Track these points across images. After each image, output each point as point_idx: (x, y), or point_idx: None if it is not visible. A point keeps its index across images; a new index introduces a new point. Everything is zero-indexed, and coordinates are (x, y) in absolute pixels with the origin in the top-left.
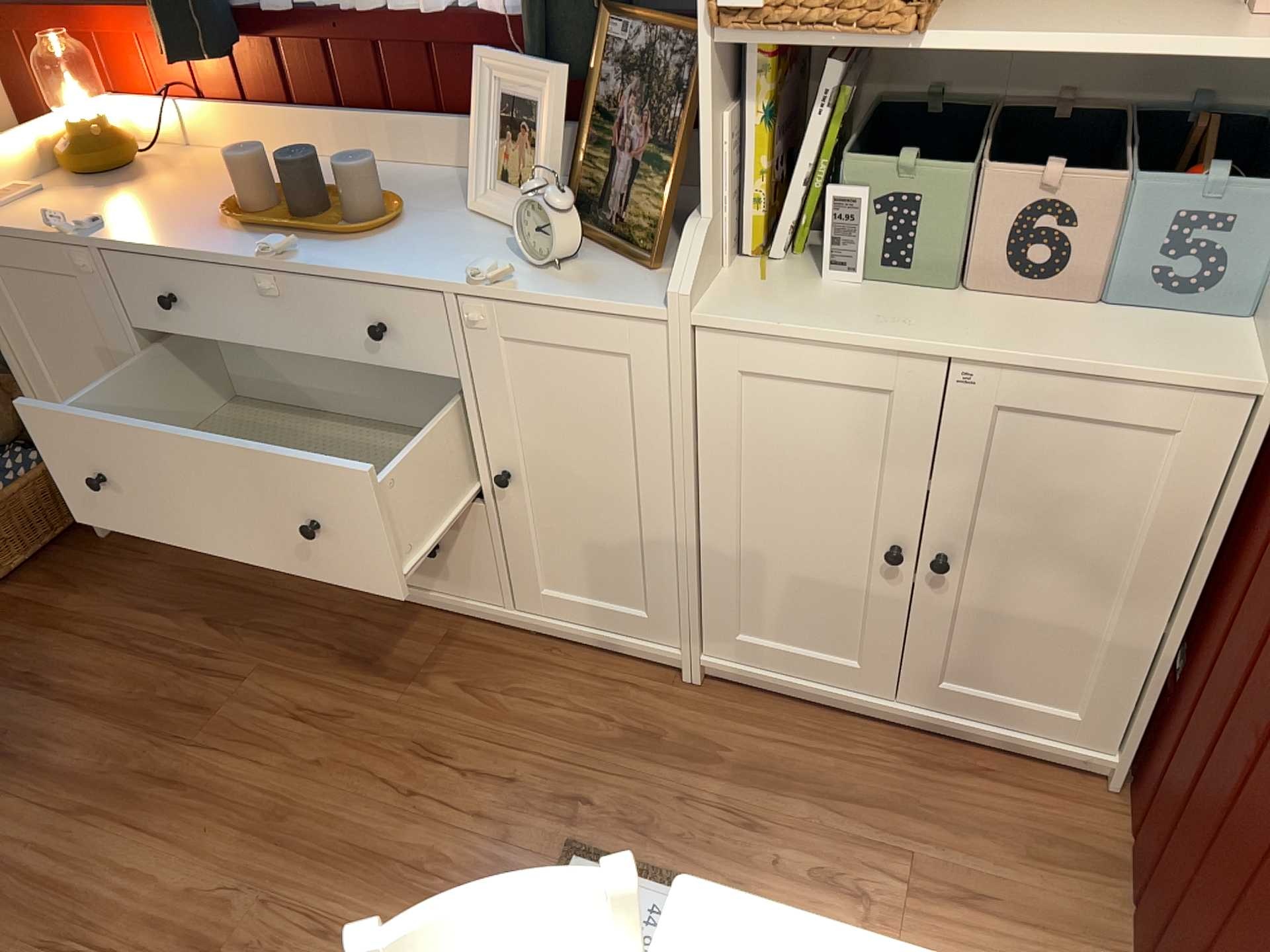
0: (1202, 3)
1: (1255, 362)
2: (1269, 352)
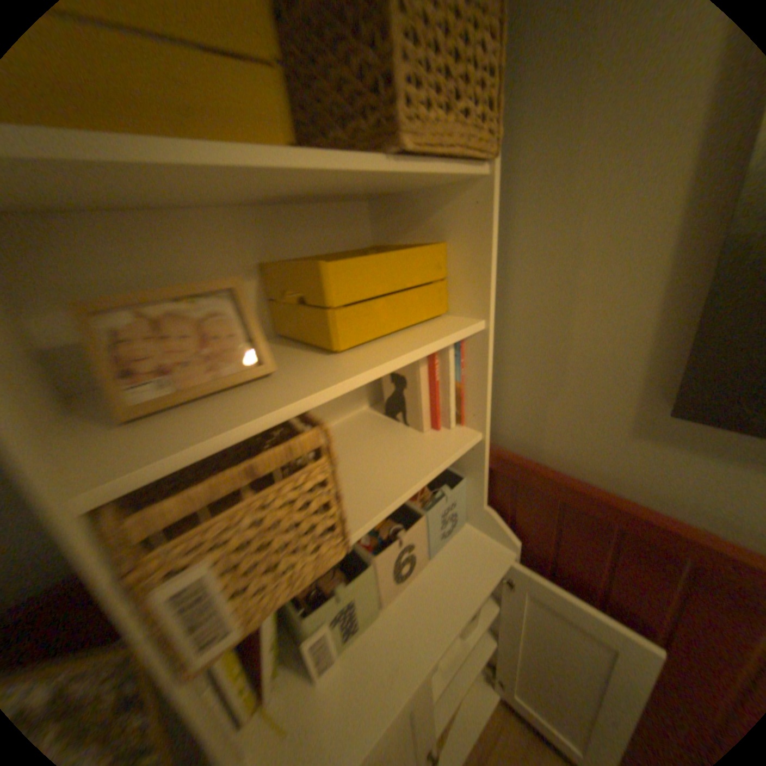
0: (391, 433)
1: (500, 549)
2: (498, 541)
